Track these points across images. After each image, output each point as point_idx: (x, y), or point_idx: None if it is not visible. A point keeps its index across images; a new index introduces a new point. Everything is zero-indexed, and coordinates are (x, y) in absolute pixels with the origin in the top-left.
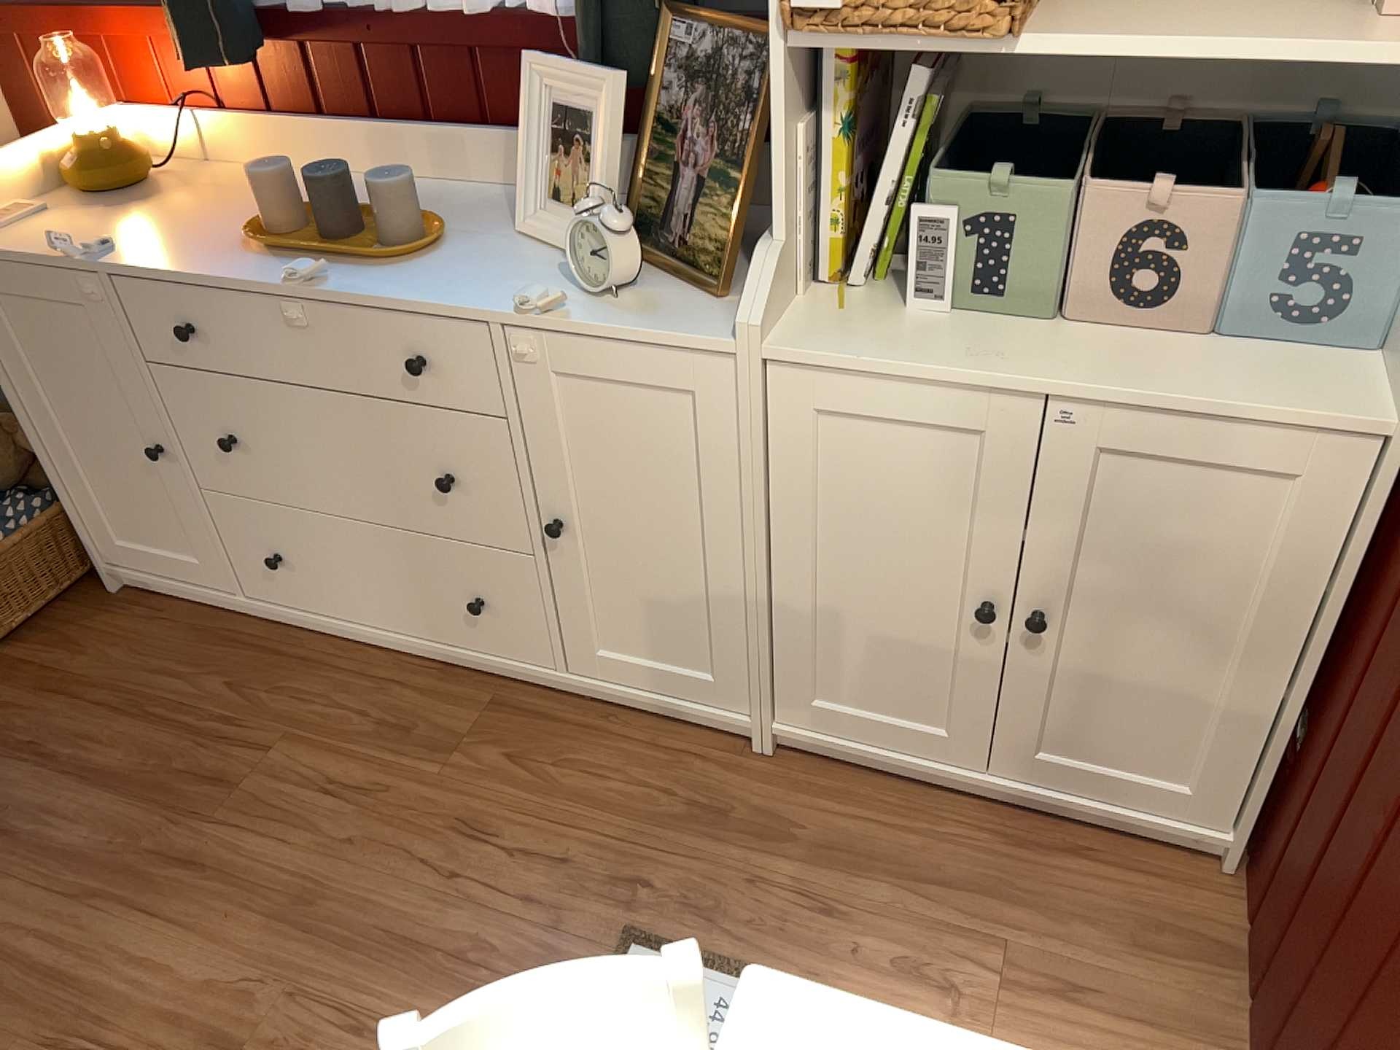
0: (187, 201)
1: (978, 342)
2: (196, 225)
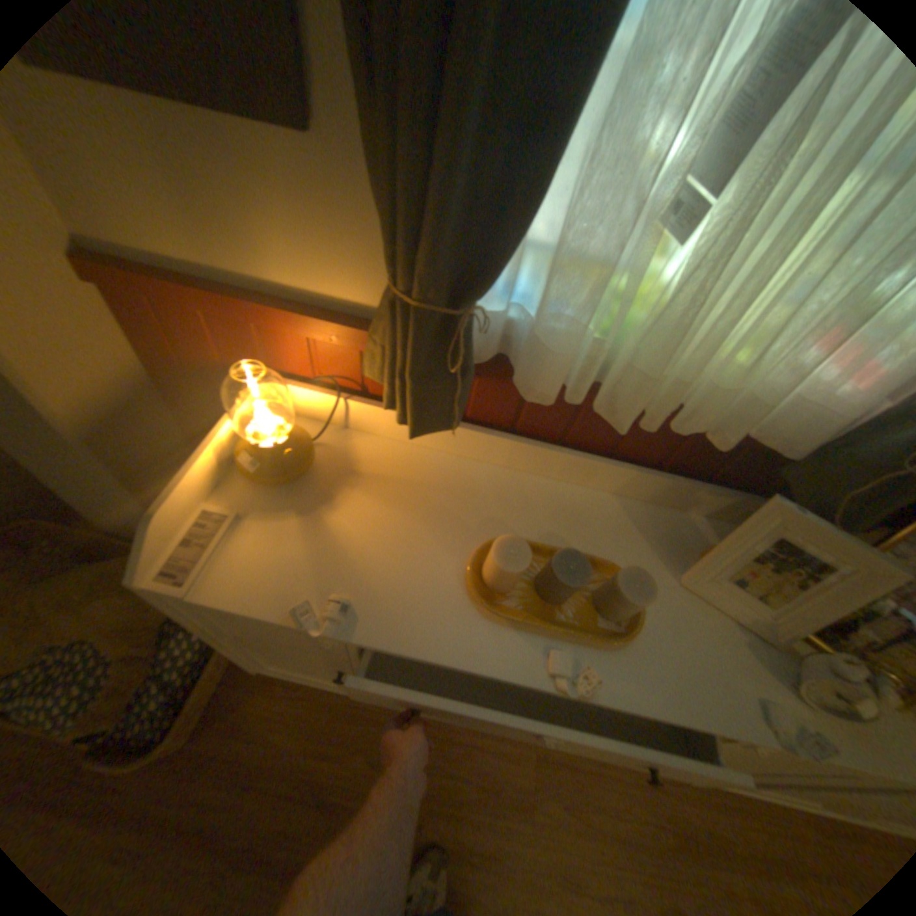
0: (368, 501)
1: None
2: (405, 556)
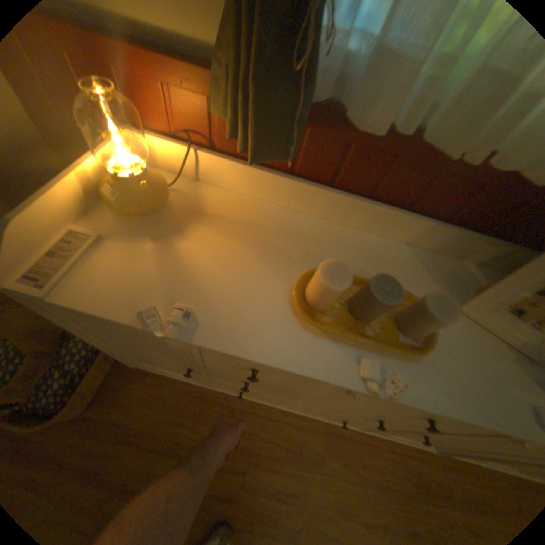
0: (211, 235)
1: None
2: (240, 278)
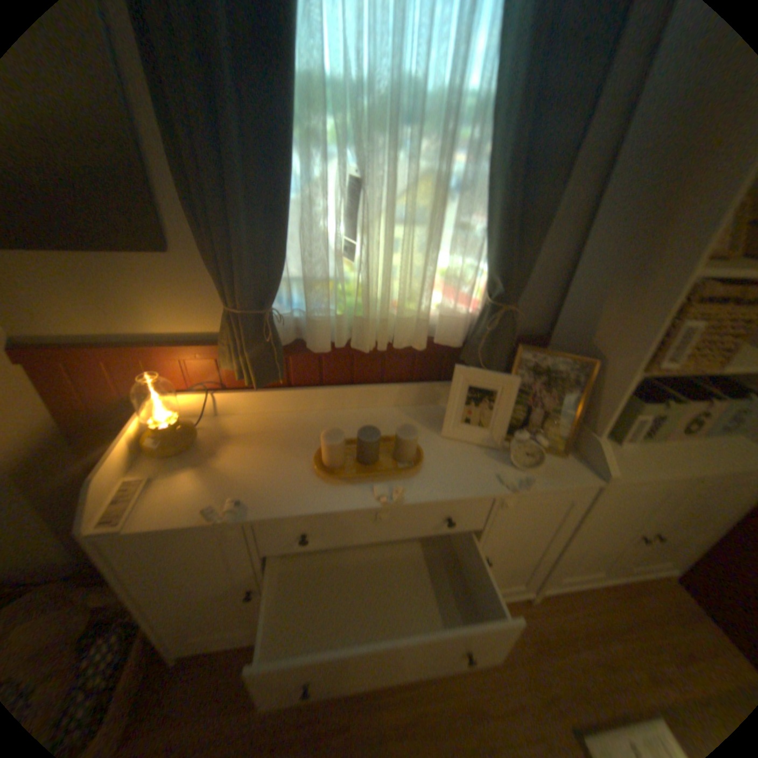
0: (239, 450)
1: (662, 461)
2: (270, 470)
